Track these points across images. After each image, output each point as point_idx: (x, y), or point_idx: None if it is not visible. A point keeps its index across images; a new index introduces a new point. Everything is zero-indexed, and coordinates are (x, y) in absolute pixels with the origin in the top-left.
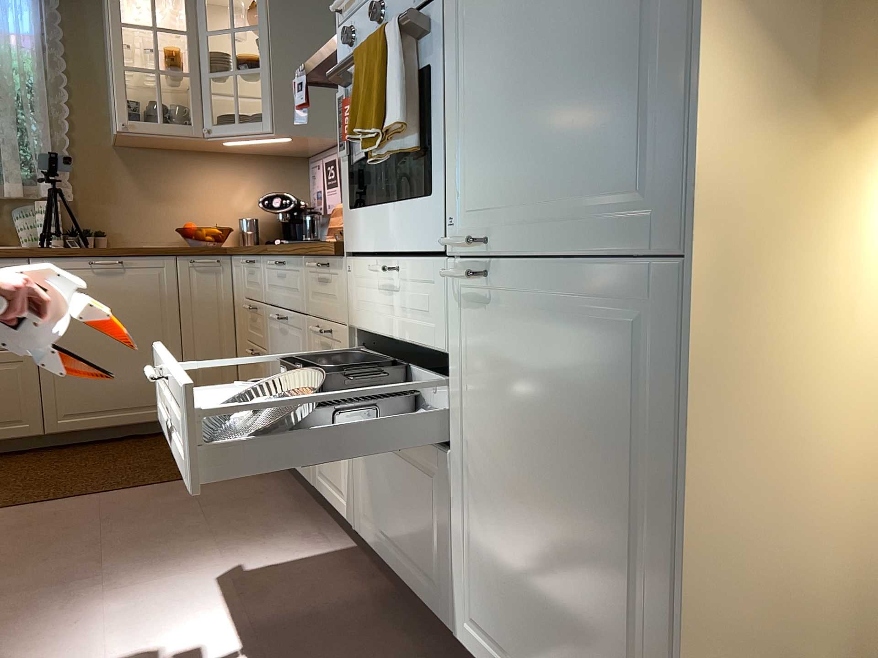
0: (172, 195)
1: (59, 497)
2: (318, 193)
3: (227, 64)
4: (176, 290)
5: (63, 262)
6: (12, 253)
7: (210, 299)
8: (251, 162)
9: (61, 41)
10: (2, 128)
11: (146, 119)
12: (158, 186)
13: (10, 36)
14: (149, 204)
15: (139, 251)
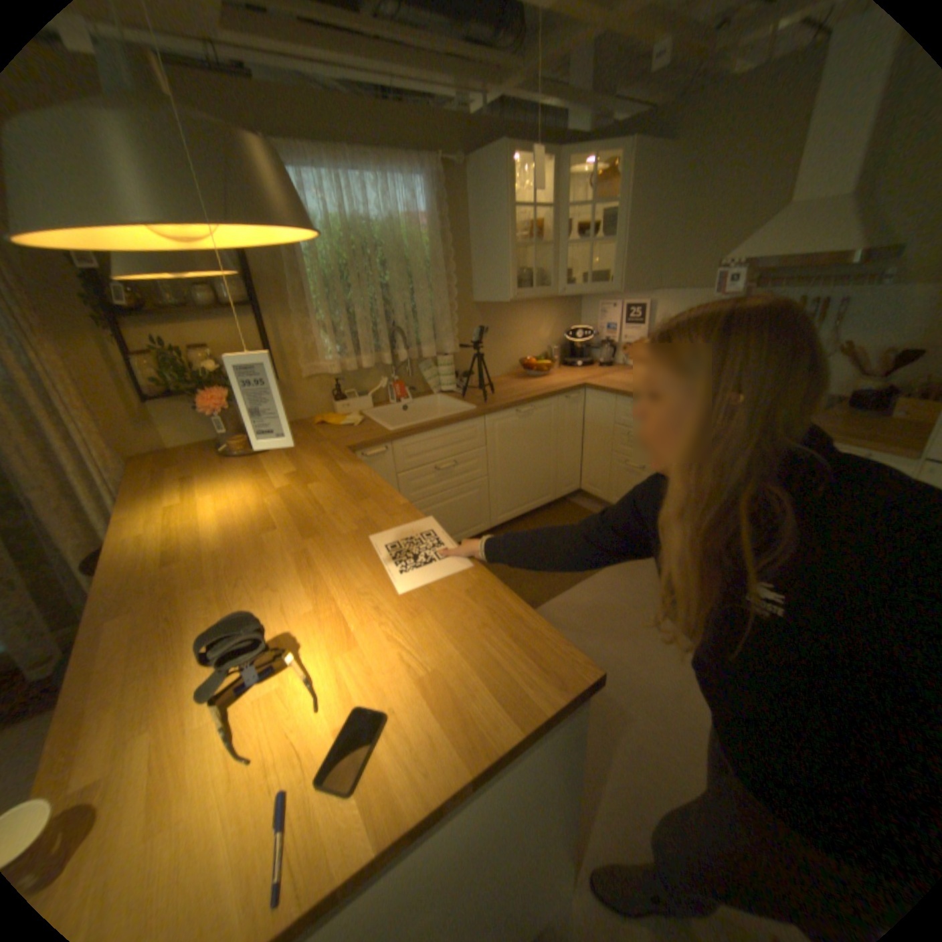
0: (506, 337)
1: (566, 584)
2: (610, 327)
3: (570, 231)
4: (557, 421)
5: (502, 415)
6: (478, 416)
7: (572, 422)
8: (550, 303)
9: (446, 219)
10: (417, 304)
11: (518, 285)
12: (498, 331)
13: (412, 219)
14: (493, 346)
15: (542, 398)
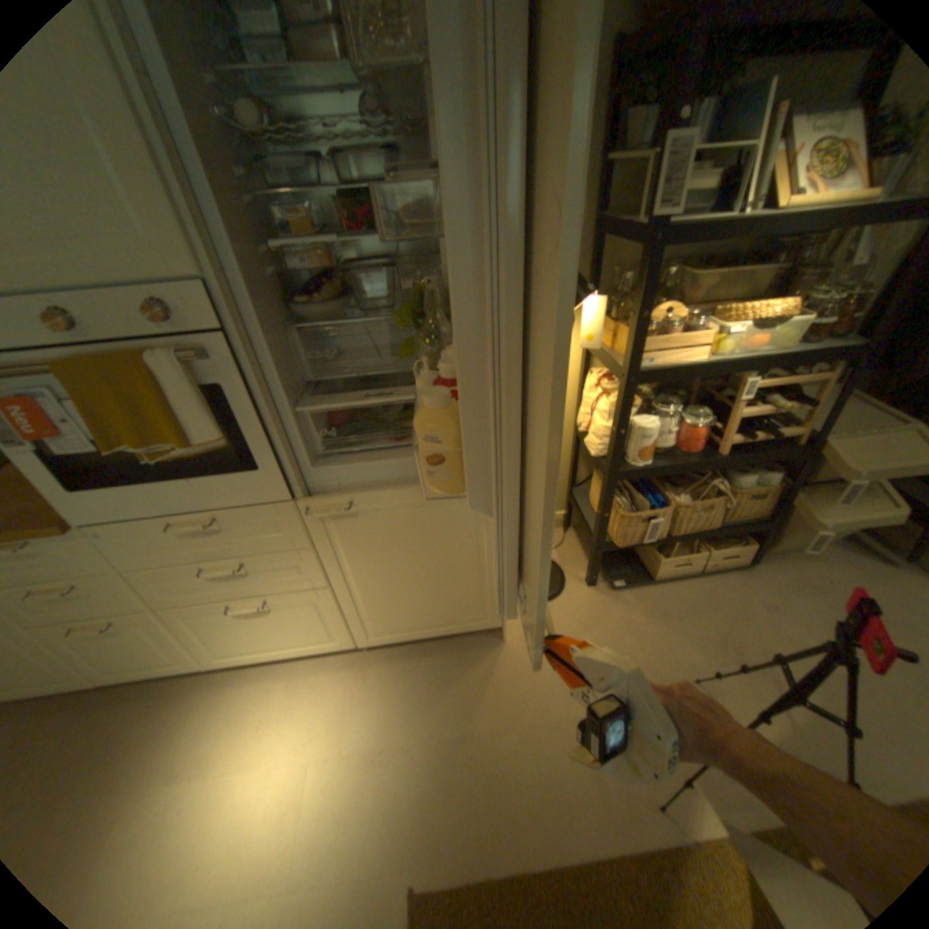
0: None
1: None
2: None
3: None
4: None
5: None
6: None
7: None
8: None
9: None
10: None
11: None
12: None
13: None
14: None
15: None
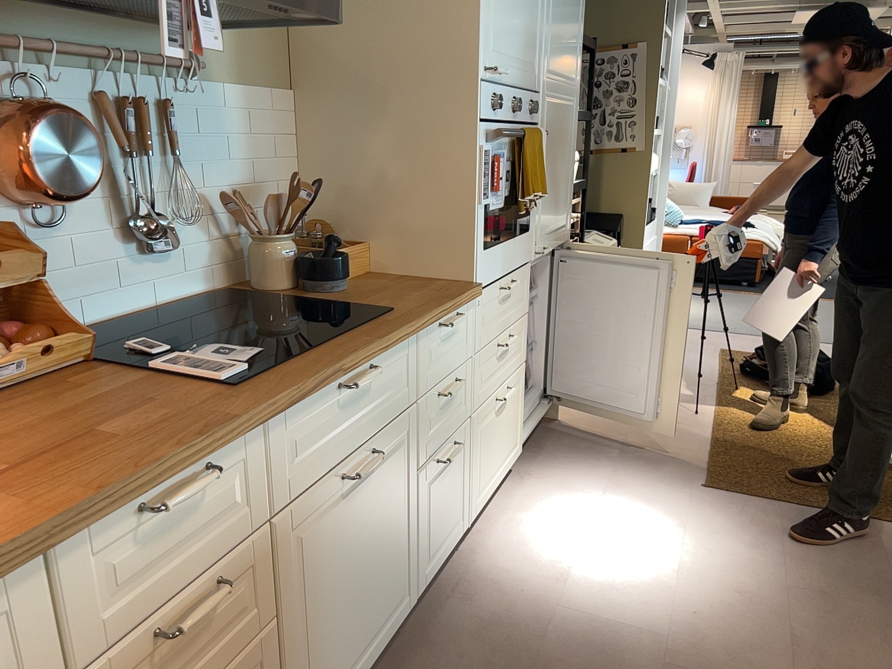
0: None
1: None
2: None
3: None
4: None
5: None
6: None
7: None
8: None
9: None
10: None
11: None
12: None
13: None
14: None
15: None
